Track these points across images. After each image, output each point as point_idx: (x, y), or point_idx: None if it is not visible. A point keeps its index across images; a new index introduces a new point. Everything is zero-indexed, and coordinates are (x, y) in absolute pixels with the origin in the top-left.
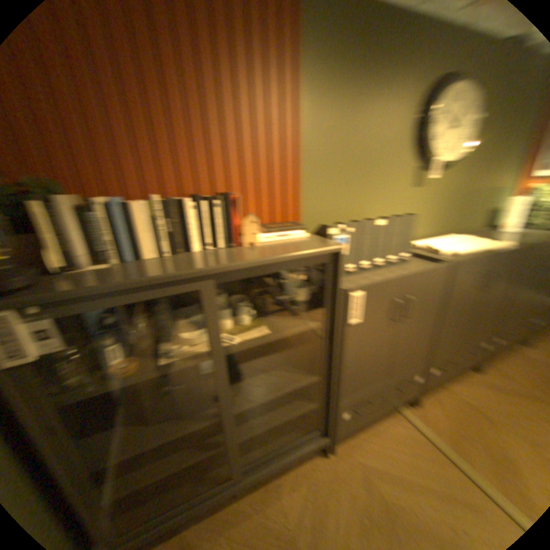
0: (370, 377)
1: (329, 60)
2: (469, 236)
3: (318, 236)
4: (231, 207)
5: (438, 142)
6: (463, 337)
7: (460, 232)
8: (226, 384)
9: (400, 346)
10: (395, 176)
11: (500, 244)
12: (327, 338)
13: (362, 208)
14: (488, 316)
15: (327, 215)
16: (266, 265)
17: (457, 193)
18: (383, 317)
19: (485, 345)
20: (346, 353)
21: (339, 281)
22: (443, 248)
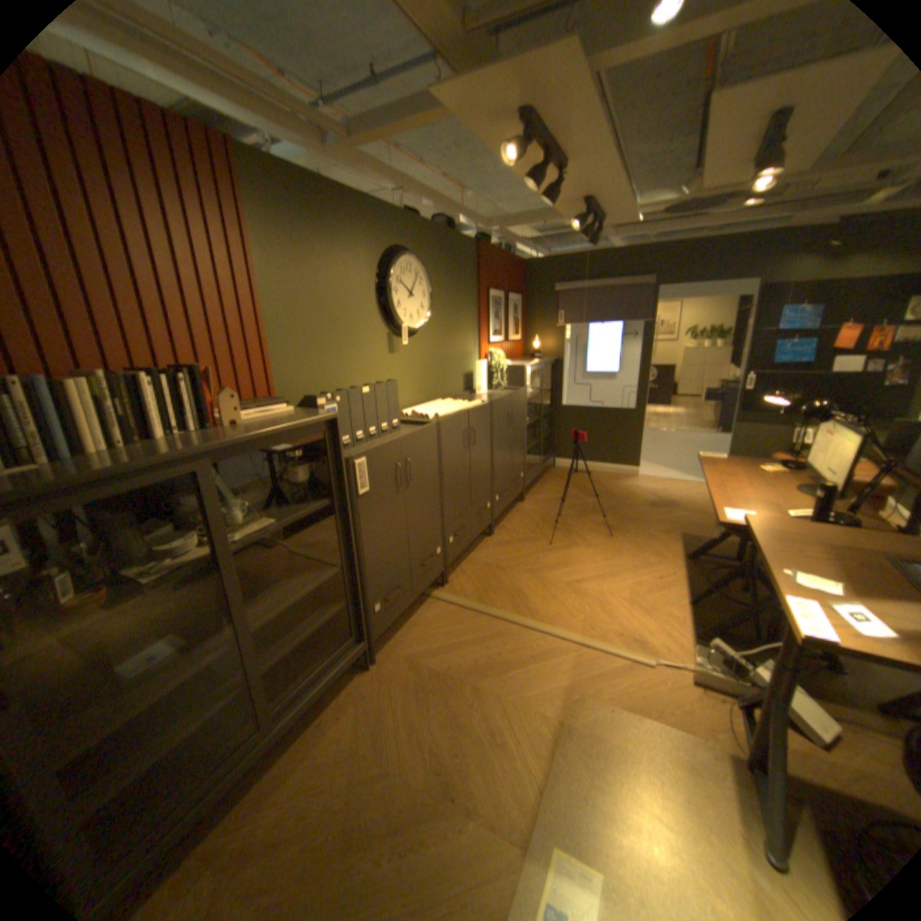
0: (391, 554)
1: (275, 223)
2: (448, 401)
3: (304, 409)
4: (201, 381)
5: (400, 310)
6: (464, 497)
7: (442, 398)
8: (237, 588)
9: (411, 514)
10: (367, 342)
11: (471, 404)
12: (339, 516)
13: (341, 378)
14: (479, 473)
15: (304, 387)
16: (263, 438)
17: (430, 359)
18: (388, 483)
19: (485, 504)
20: (361, 528)
21: (338, 450)
22: (428, 412)
